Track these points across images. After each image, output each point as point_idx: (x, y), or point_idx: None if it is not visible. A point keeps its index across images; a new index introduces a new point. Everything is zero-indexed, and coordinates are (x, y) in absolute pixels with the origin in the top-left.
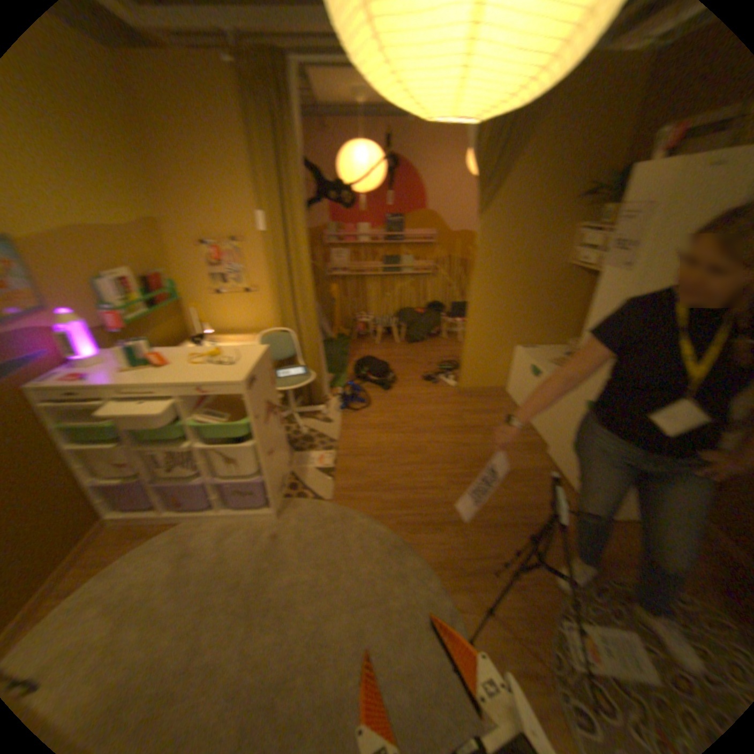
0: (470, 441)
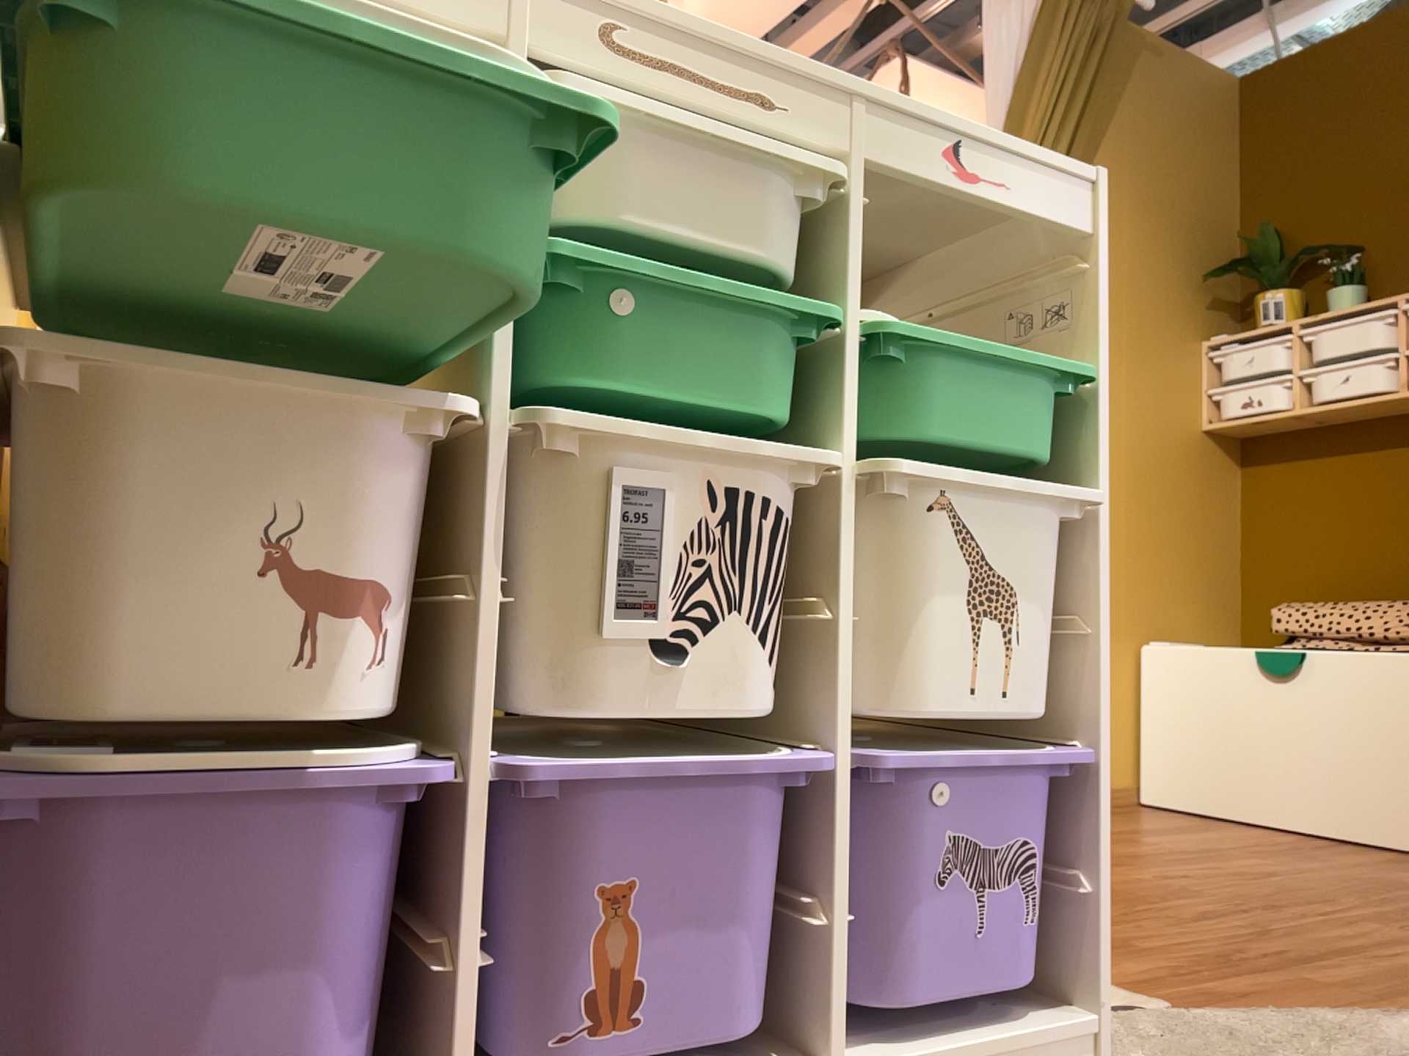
0: (1254, 863)
